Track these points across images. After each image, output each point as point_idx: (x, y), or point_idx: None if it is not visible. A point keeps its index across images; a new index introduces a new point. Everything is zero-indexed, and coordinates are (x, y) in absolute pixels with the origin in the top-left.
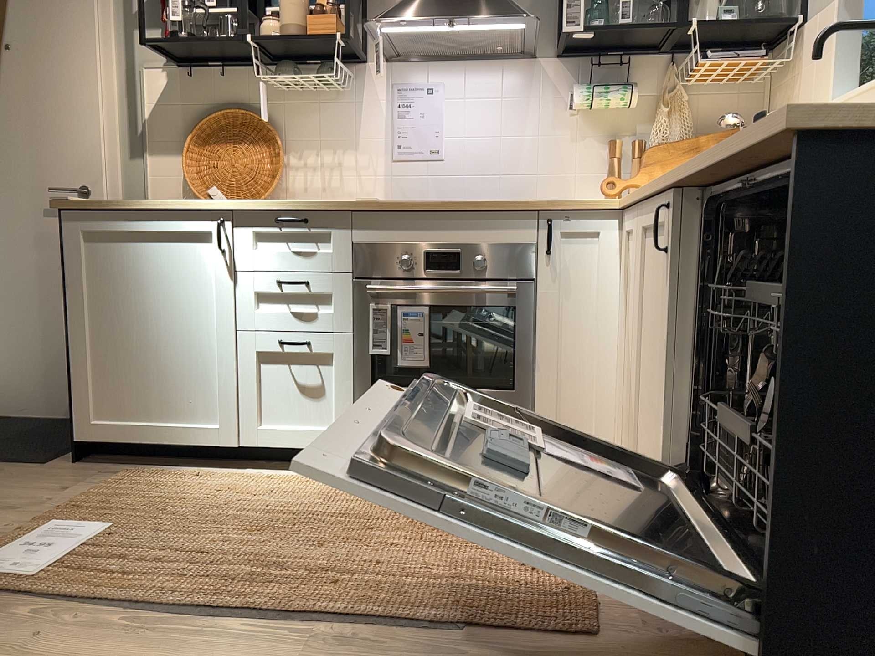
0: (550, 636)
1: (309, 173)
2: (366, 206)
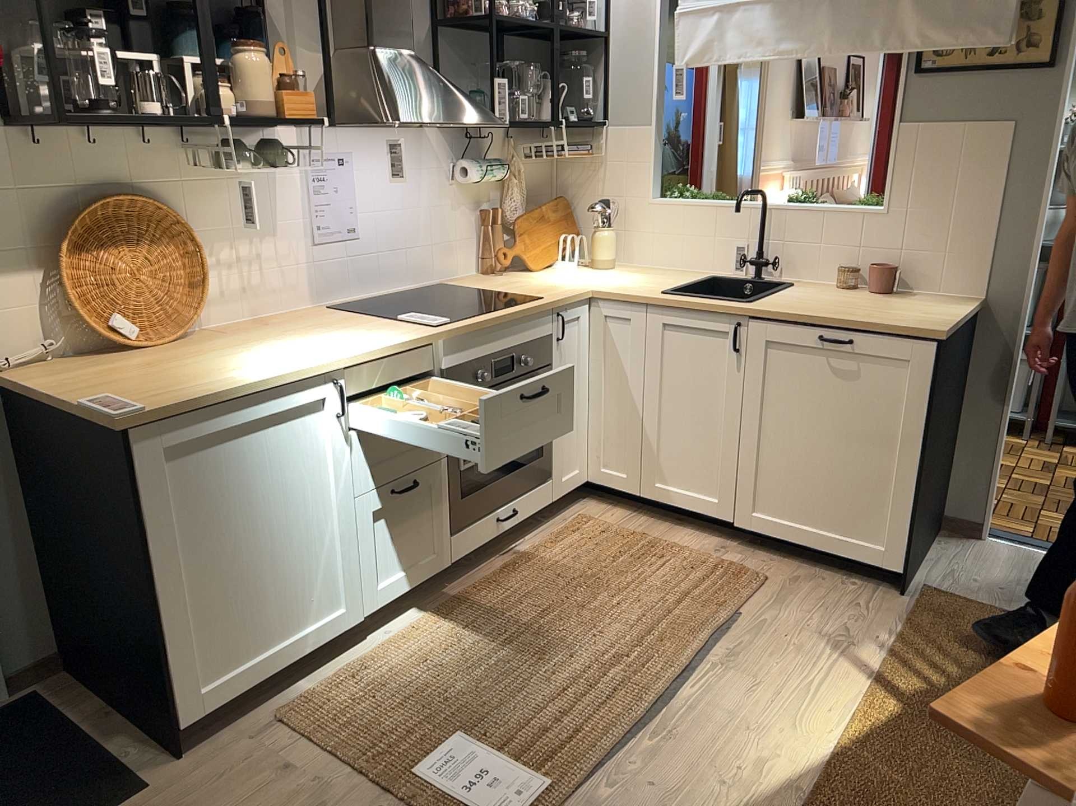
0: (758, 589)
1: (225, 272)
2: (456, 332)
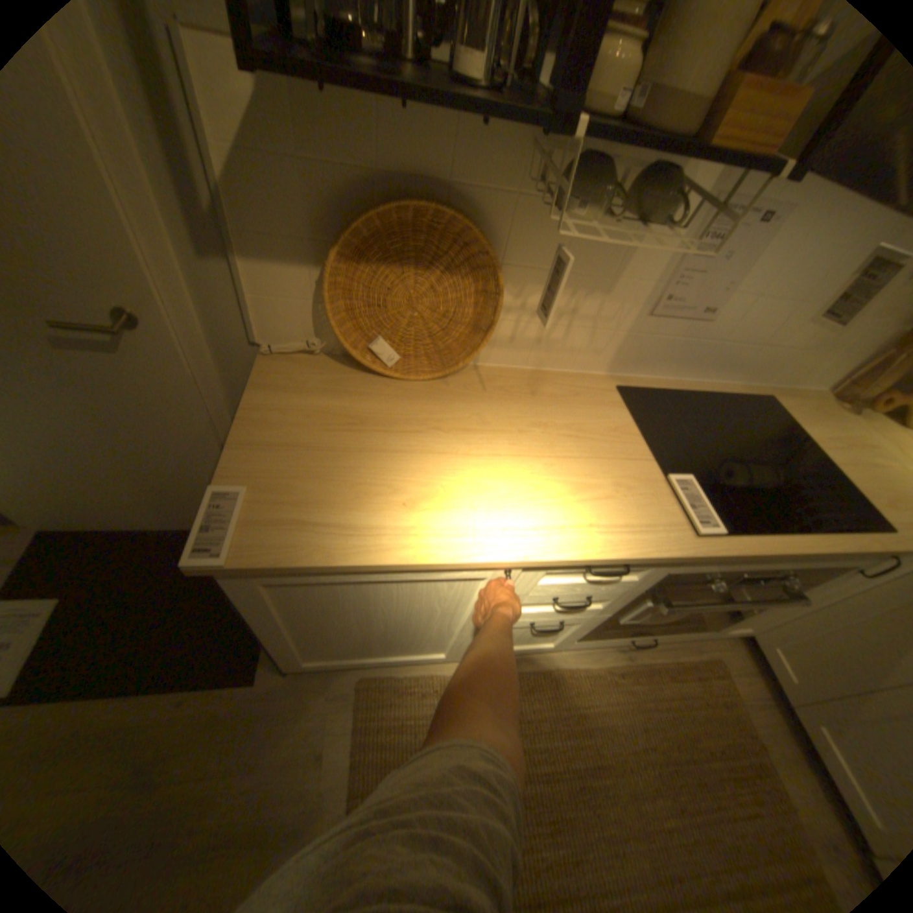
0: None
1: (526, 315)
2: (720, 557)
